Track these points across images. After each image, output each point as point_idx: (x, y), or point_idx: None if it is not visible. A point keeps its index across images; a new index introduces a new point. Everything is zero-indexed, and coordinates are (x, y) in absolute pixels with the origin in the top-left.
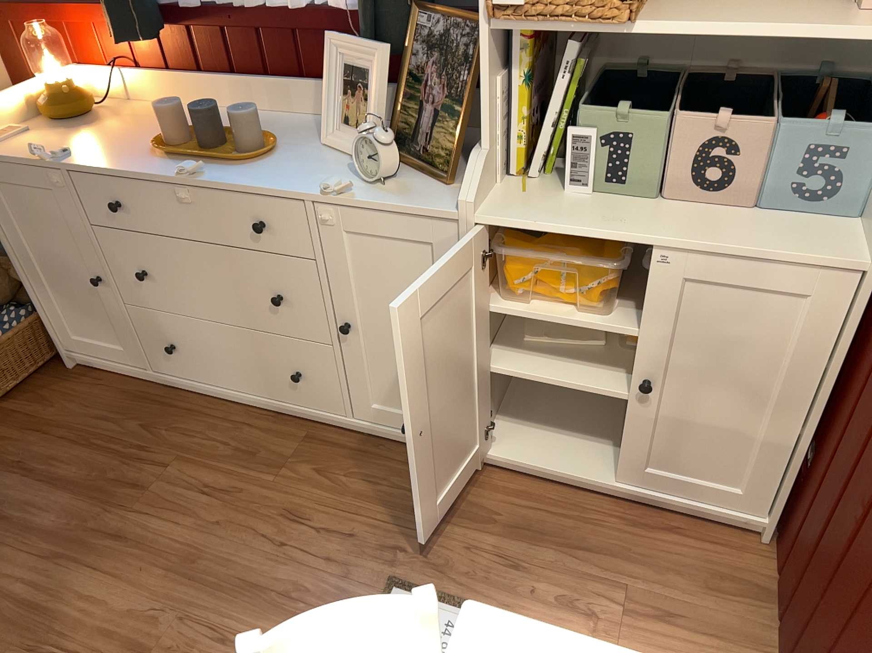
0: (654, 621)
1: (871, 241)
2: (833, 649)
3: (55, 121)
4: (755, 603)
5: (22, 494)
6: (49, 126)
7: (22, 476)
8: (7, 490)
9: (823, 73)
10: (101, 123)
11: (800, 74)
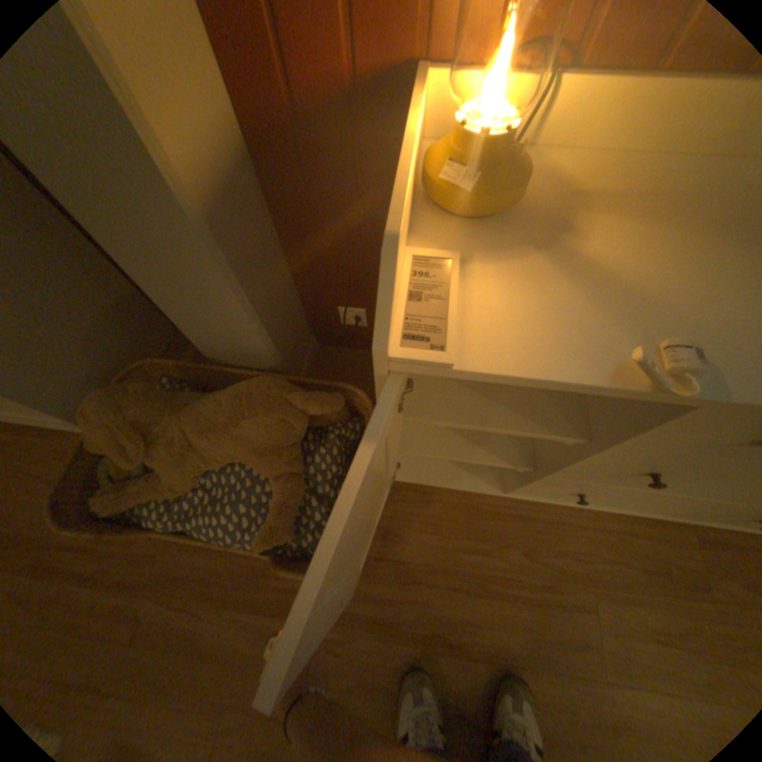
0: None
1: None
2: None
3: (475, 222)
4: None
5: (472, 687)
6: (478, 238)
7: (451, 658)
8: (451, 684)
9: None
10: (581, 221)
11: None
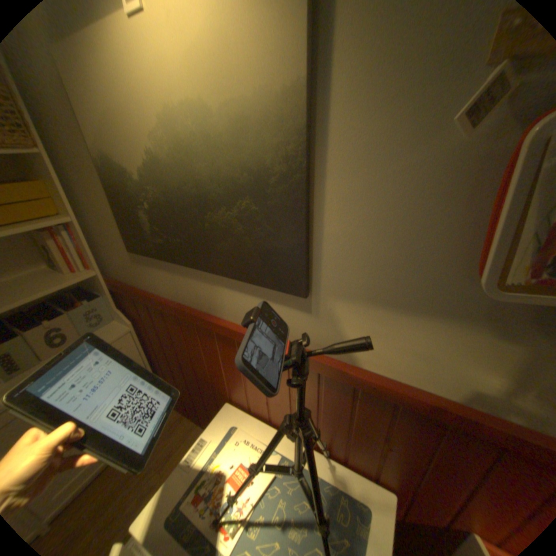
0: (166, 464)
1: (123, 325)
2: (203, 409)
3: None
4: (180, 425)
5: None
6: None
7: None
8: None
9: (62, 293)
10: None
11: (54, 297)
